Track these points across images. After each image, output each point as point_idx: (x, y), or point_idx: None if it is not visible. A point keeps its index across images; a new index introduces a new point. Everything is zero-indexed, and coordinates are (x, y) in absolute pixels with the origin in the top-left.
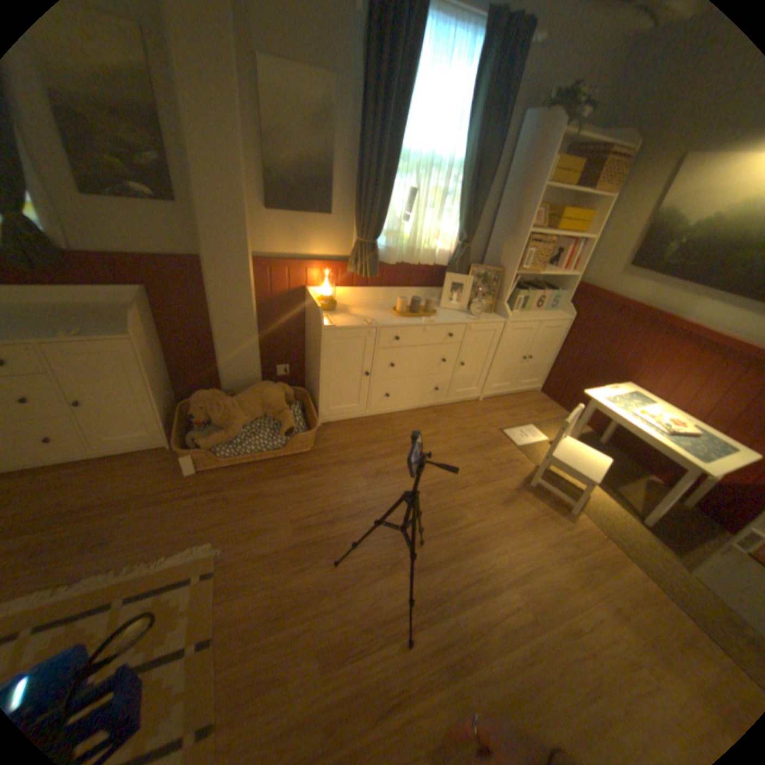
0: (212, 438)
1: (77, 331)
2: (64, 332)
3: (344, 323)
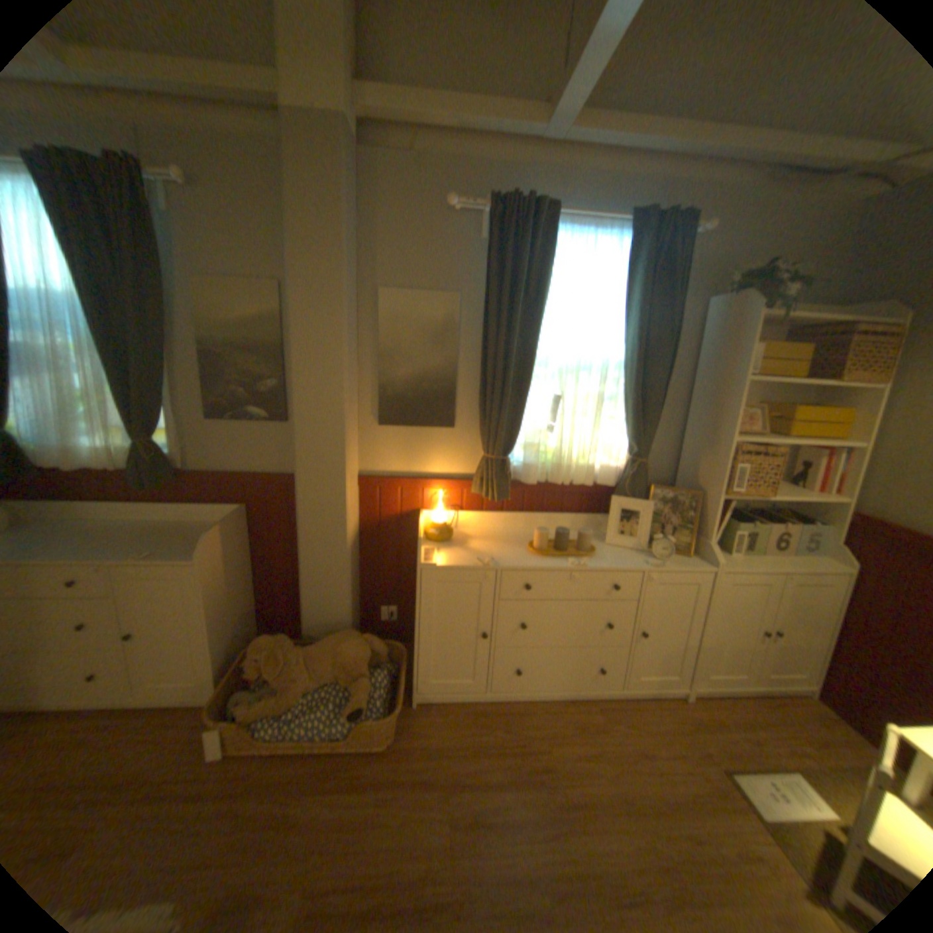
0: (258, 708)
1: (146, 555)
2: (135, 556)
3: (452, 560)
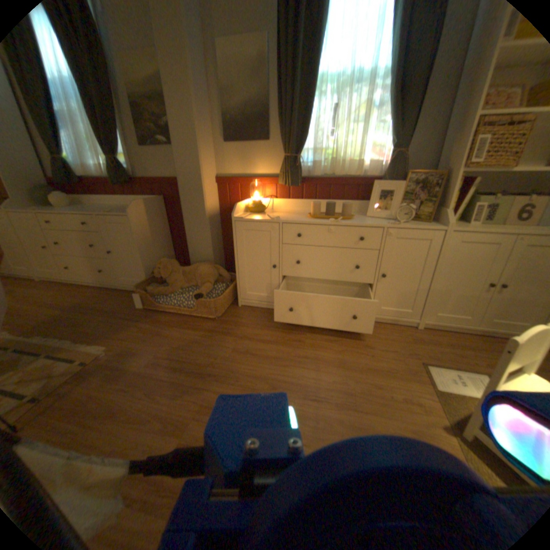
0: (160, 289)
1: (109, 210)
2: (106, 211)
3: (255, 218)
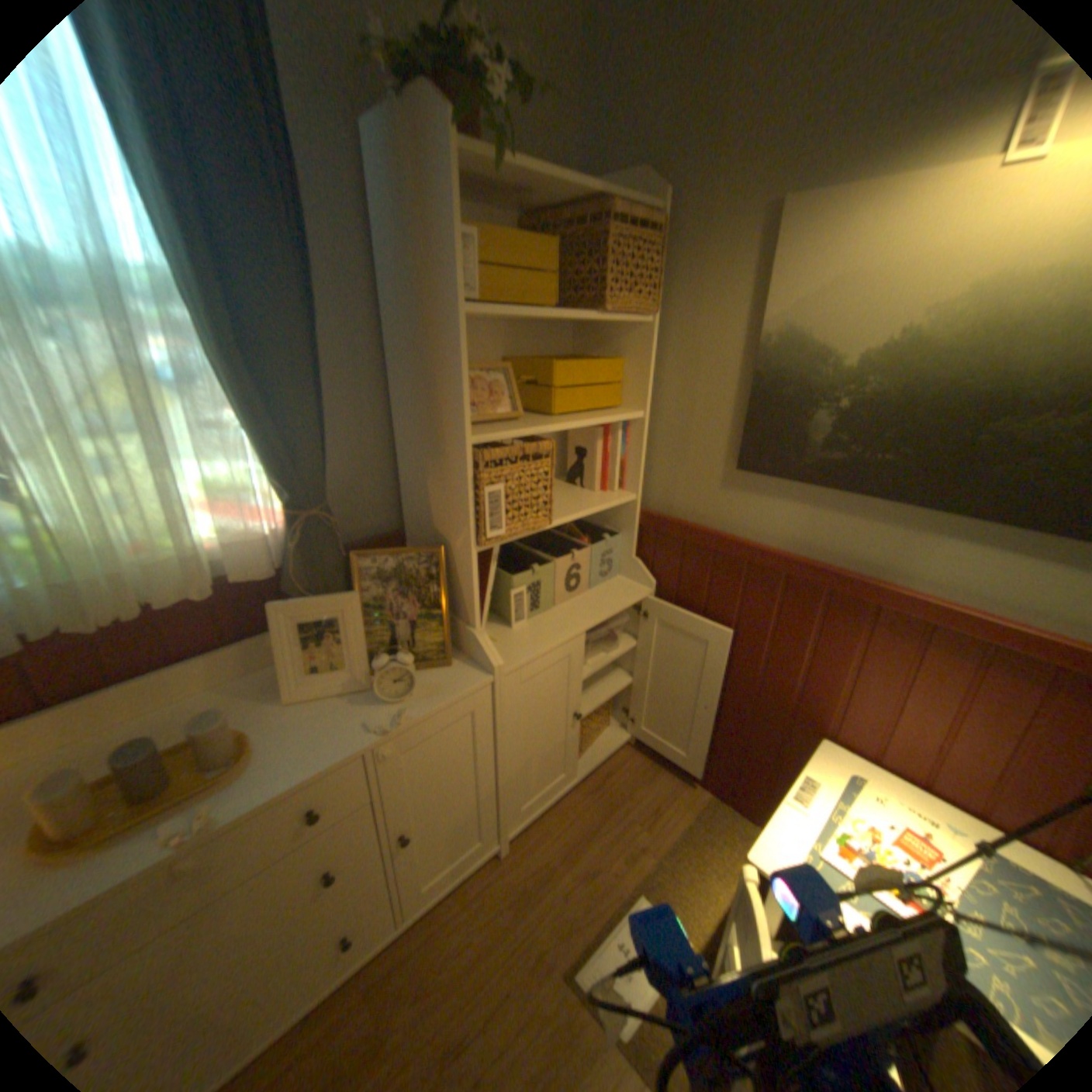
0: None
1: None
2: None
3: None
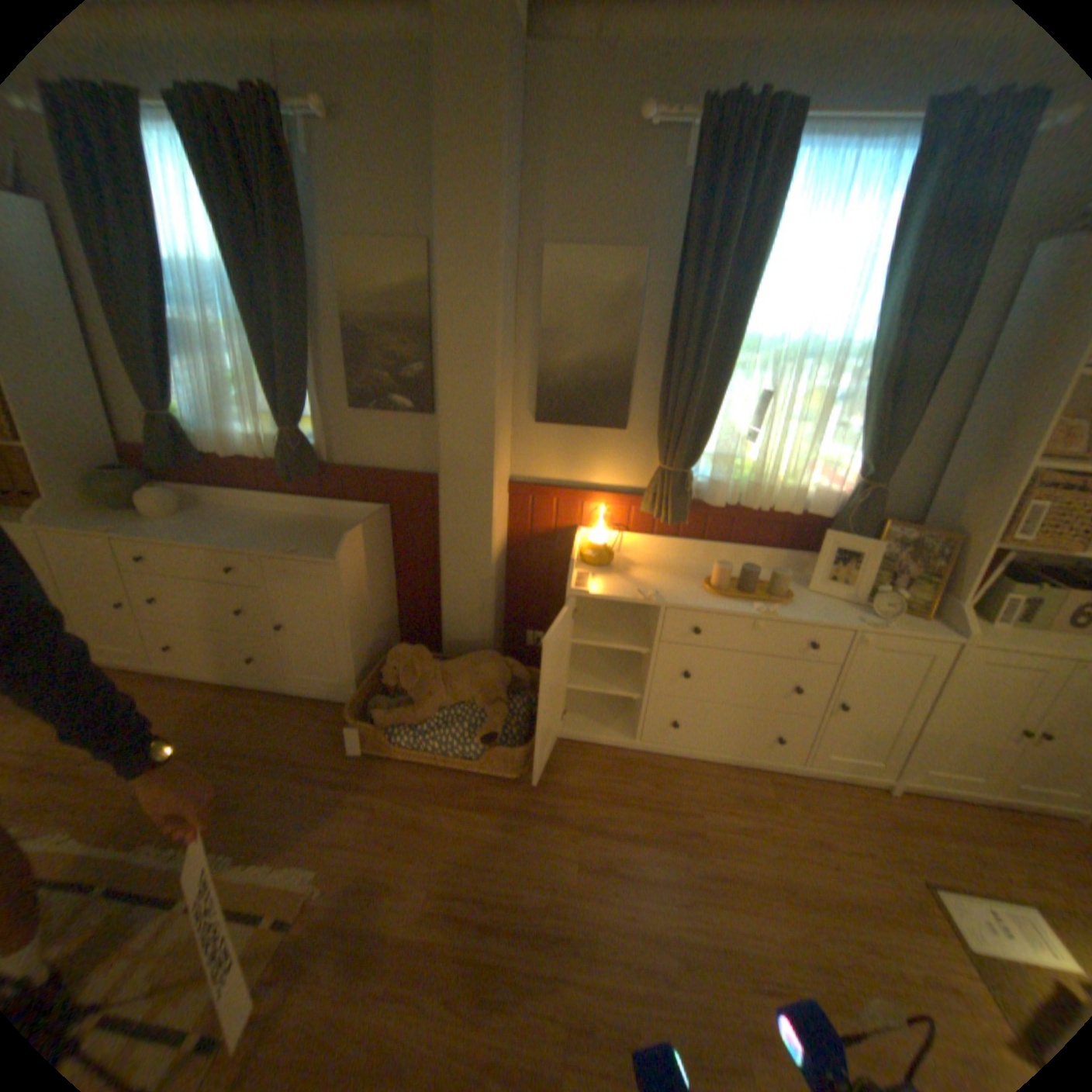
0: (396, 713)
1: (293, 549)
2: (283, 549)
3: (608, 589)
